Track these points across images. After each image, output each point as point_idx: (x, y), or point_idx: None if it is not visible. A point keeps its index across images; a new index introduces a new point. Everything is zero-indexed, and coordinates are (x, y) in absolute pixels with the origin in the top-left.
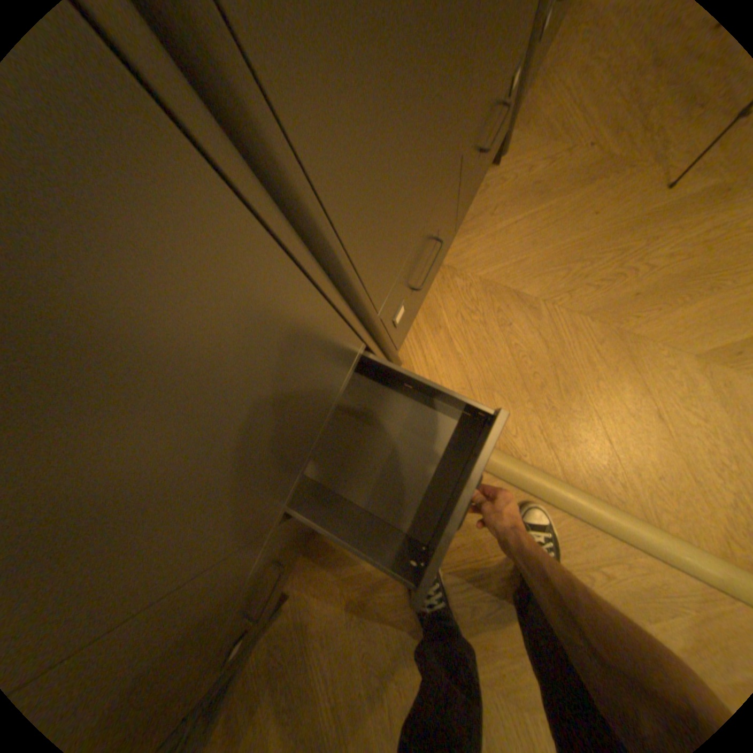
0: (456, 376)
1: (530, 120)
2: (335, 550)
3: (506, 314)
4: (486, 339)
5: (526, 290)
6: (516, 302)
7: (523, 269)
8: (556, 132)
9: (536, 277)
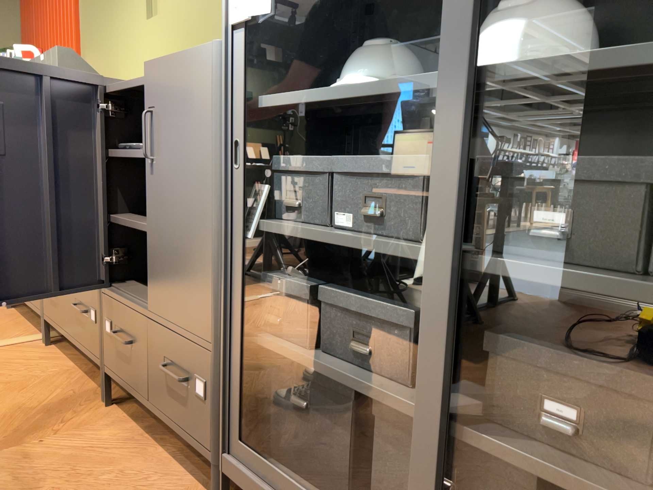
0: (5, 357)
1: (113, 426)
2: (0, 319)
3: (2, 378)
4: (3, 369)
5: (0, 388)
6: (1, 383)
7: (15, 390)
8: (81, 433)
9: (0, 393)
